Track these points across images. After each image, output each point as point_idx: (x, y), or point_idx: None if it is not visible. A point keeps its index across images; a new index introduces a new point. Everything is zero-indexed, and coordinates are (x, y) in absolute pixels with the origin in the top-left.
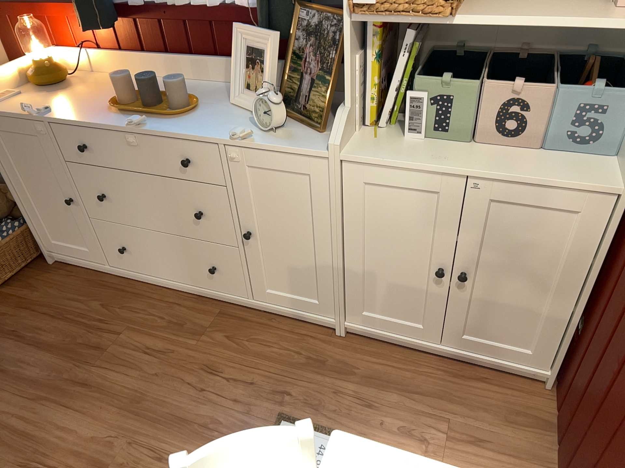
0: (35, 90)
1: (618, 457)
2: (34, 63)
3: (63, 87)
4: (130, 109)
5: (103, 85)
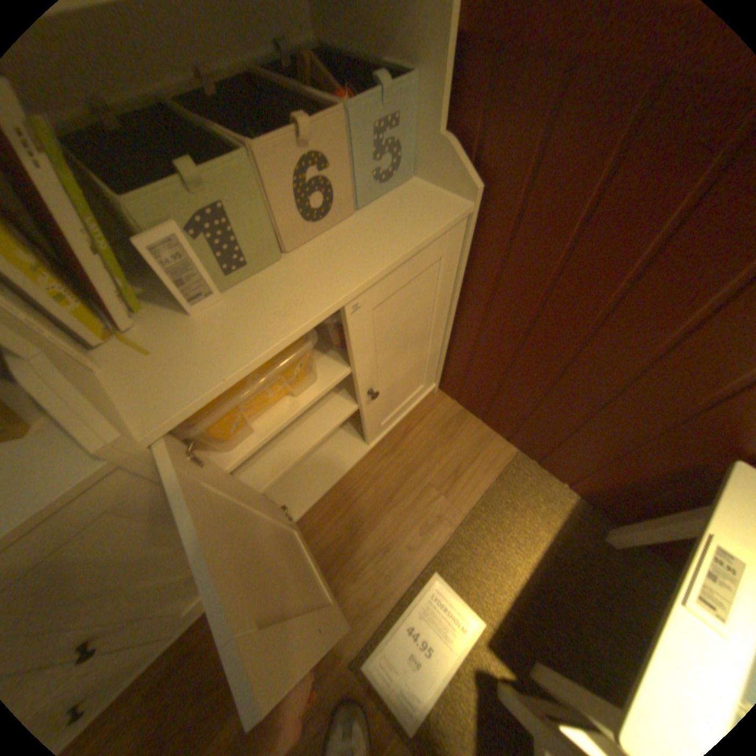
0: None
1: (612, 417)
2: None
3: None
4: None
5: None
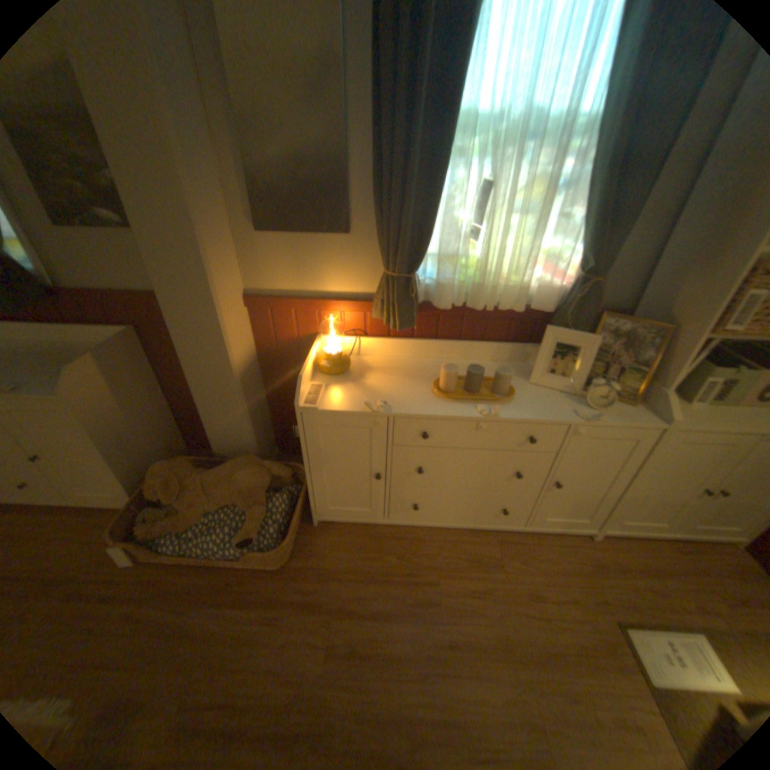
0: (333, 381)
1: None
2: (325, 355)
3: (355, 375)
4: (467, 399)
5: (389, 370)
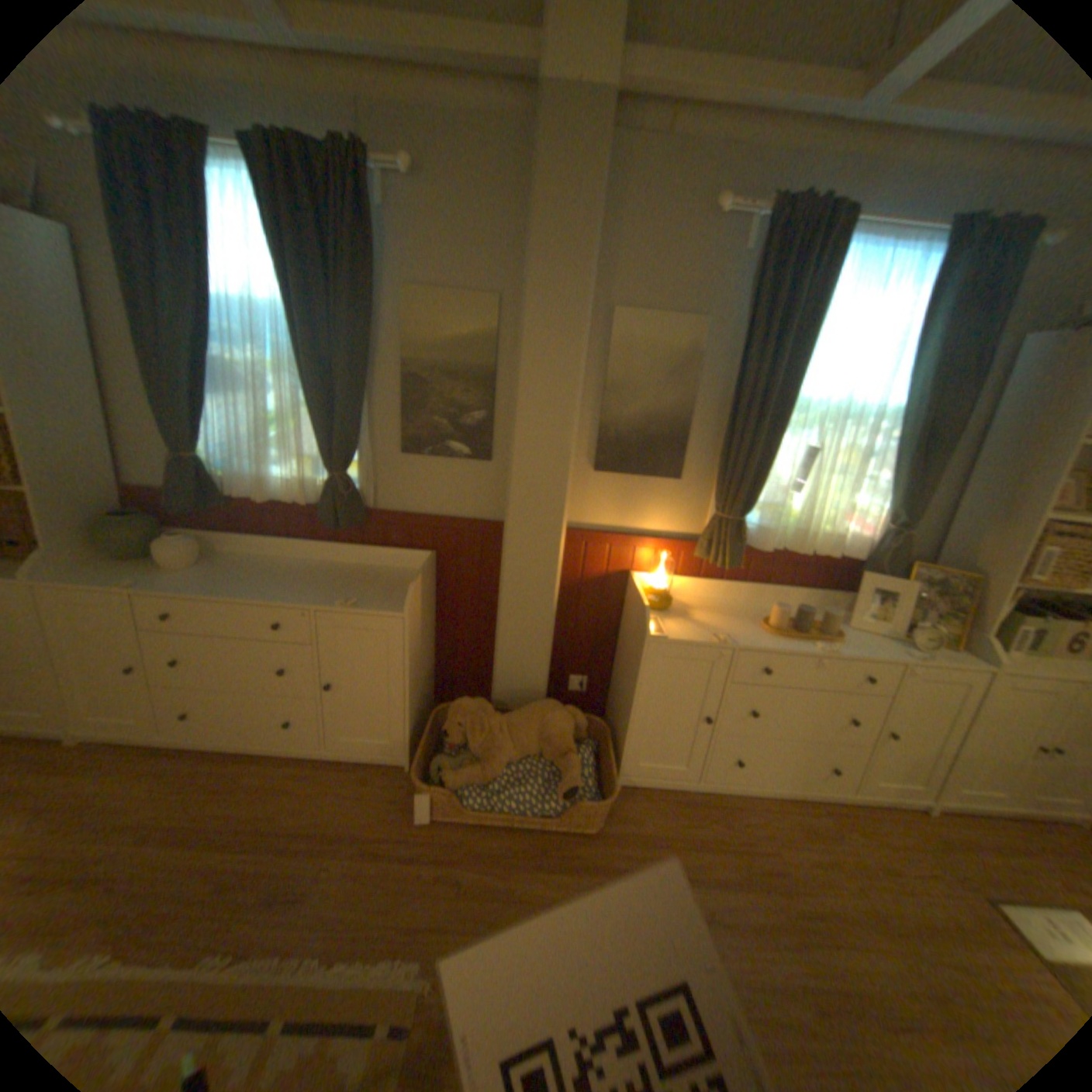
0: (660, 616)
1: None
2: (649, 590)
3: (678, 612)
4: (802, 638)
5: (707, 610)
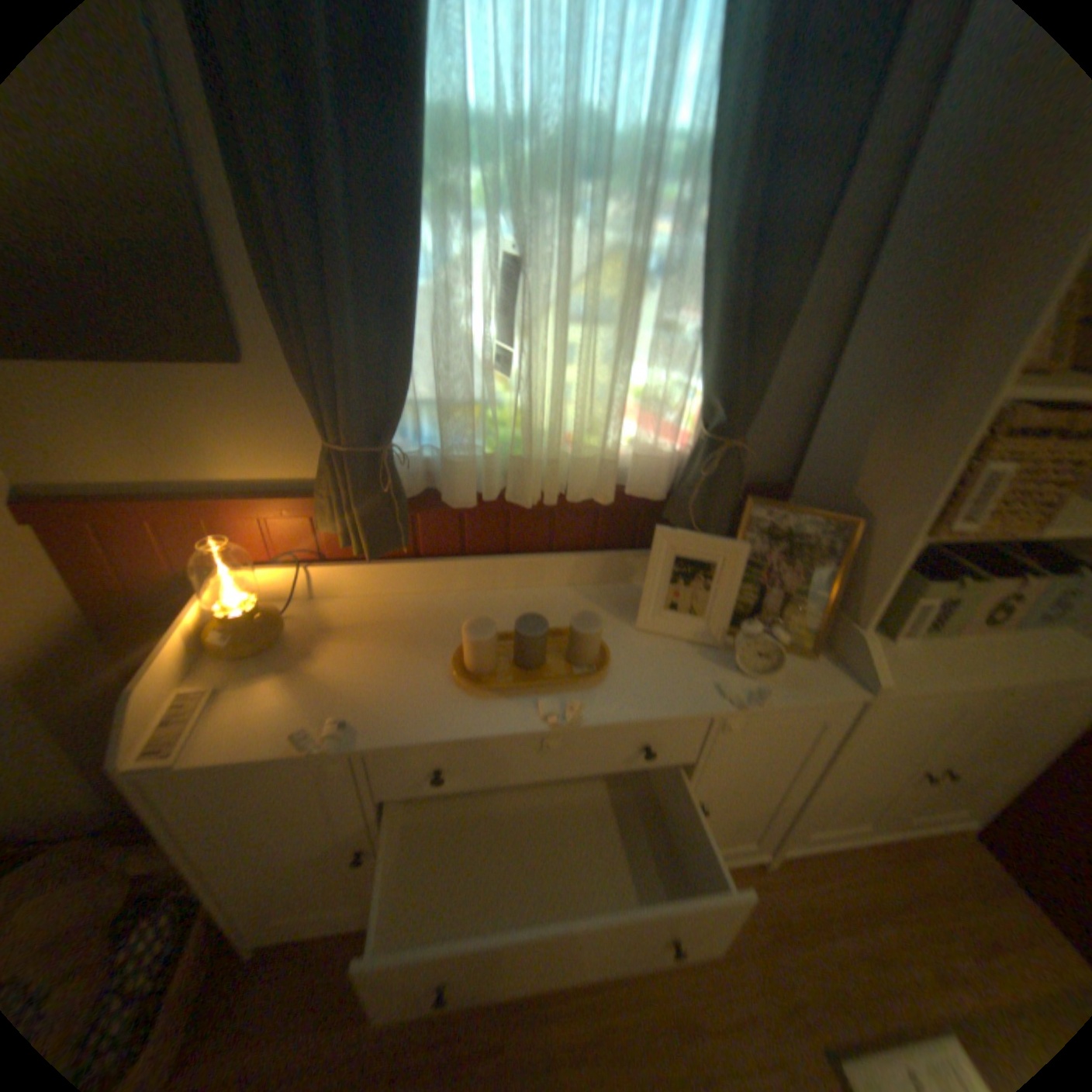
0: (237, 674)
1: None
2: (216, 619)
3: (293, 653)
4: (520, 690)
5: (371, 630)
